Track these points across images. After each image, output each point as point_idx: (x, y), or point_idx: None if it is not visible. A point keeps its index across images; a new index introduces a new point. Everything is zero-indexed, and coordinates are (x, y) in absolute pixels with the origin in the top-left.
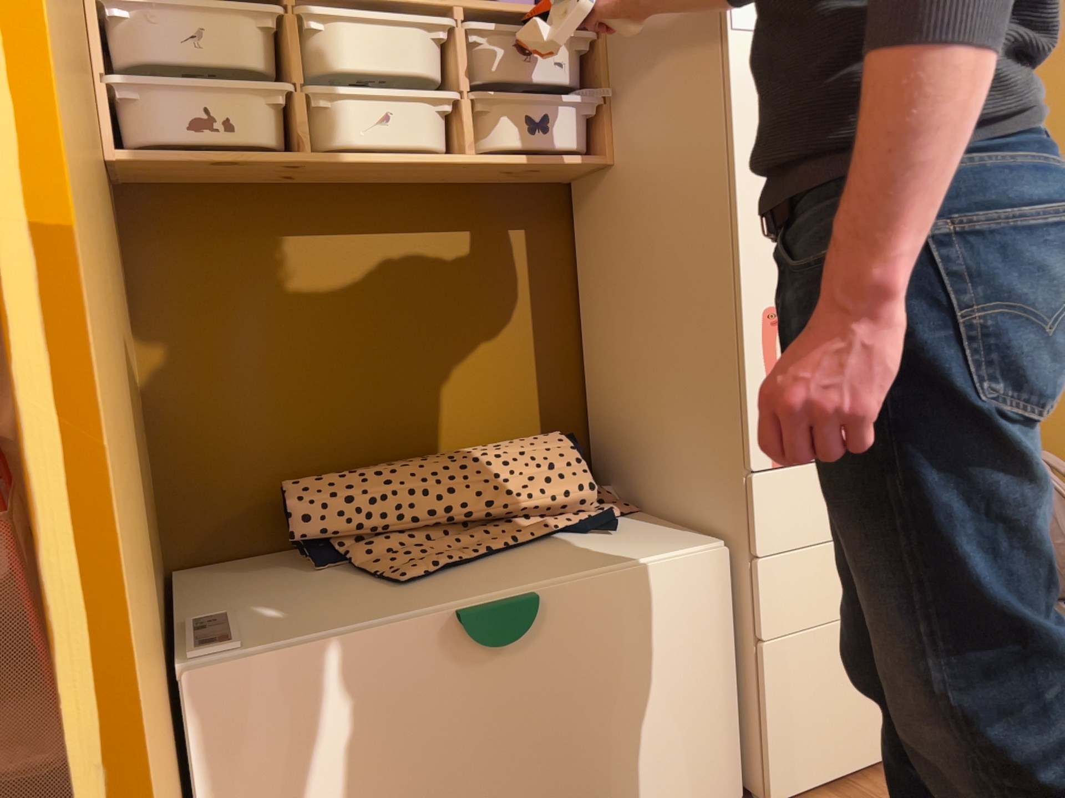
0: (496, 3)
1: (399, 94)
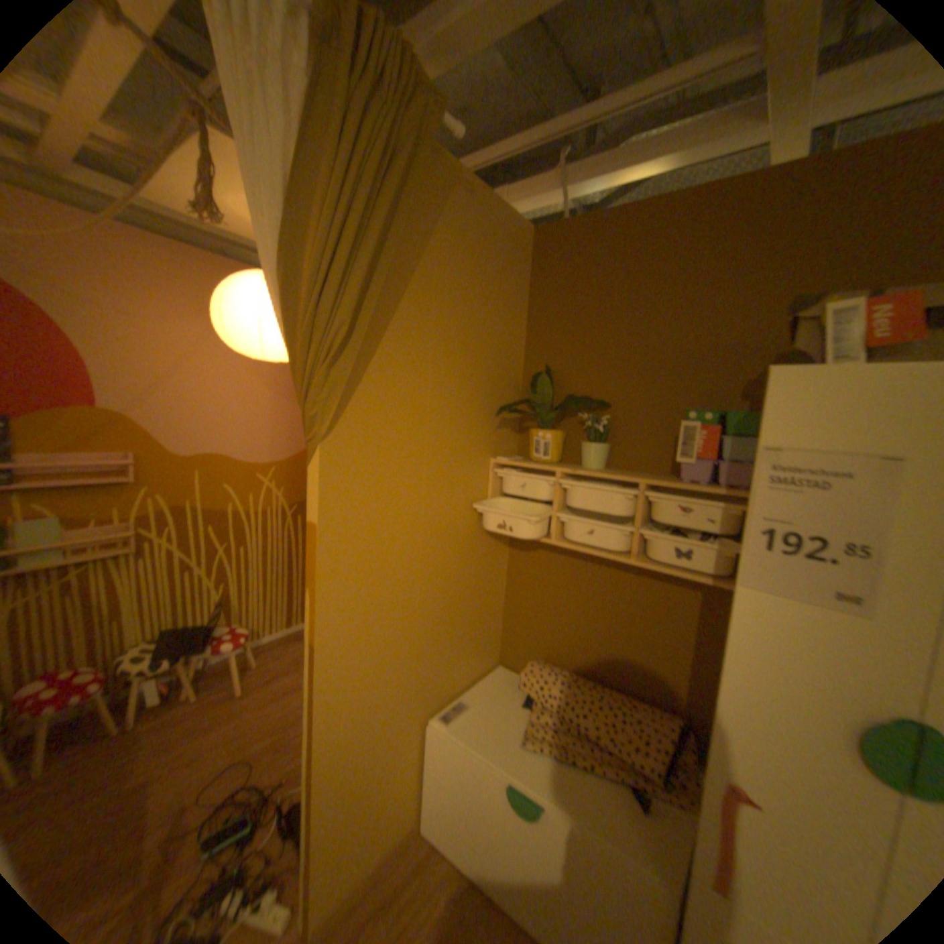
0: (668, 482)
1: (597, 523)
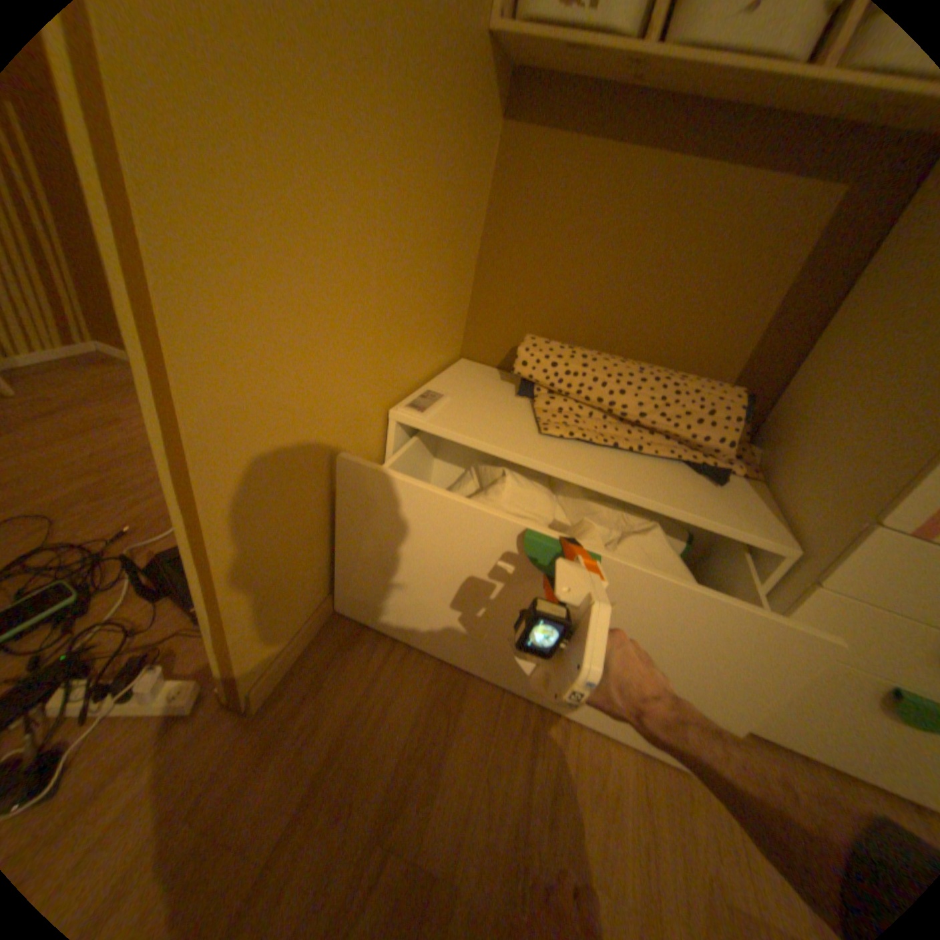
0: None
1: None
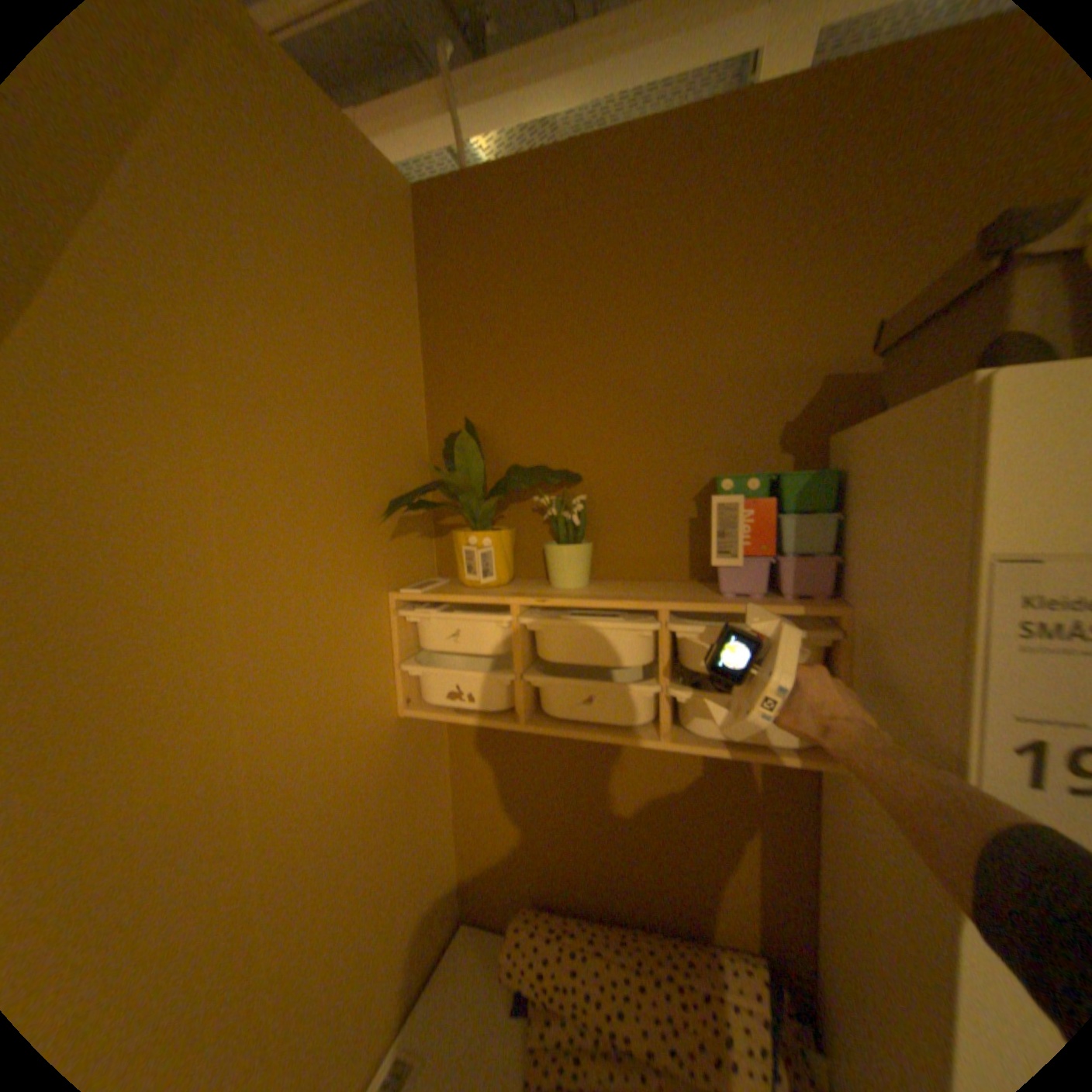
0: (708, 602)
1: (597, 687)
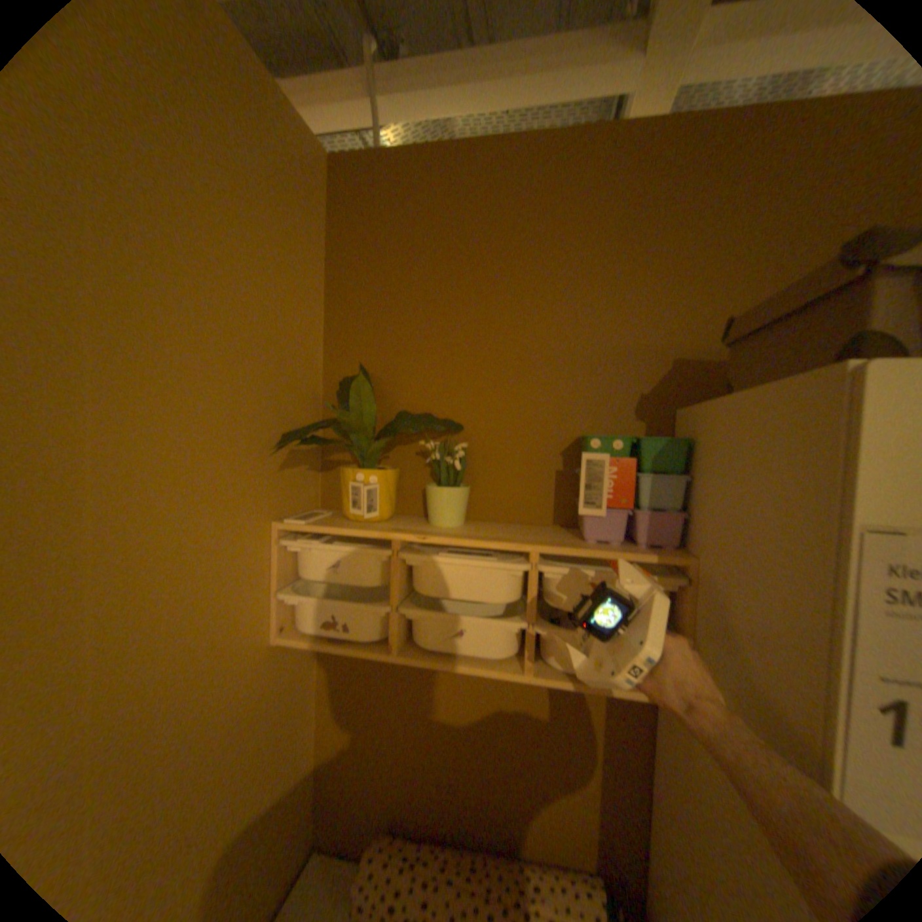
0: (574, 547)
1: (469, 622)
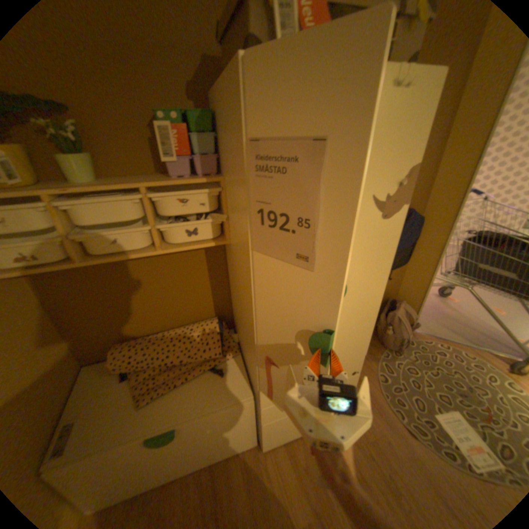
0: (164, 181)
1: (117, 233)
